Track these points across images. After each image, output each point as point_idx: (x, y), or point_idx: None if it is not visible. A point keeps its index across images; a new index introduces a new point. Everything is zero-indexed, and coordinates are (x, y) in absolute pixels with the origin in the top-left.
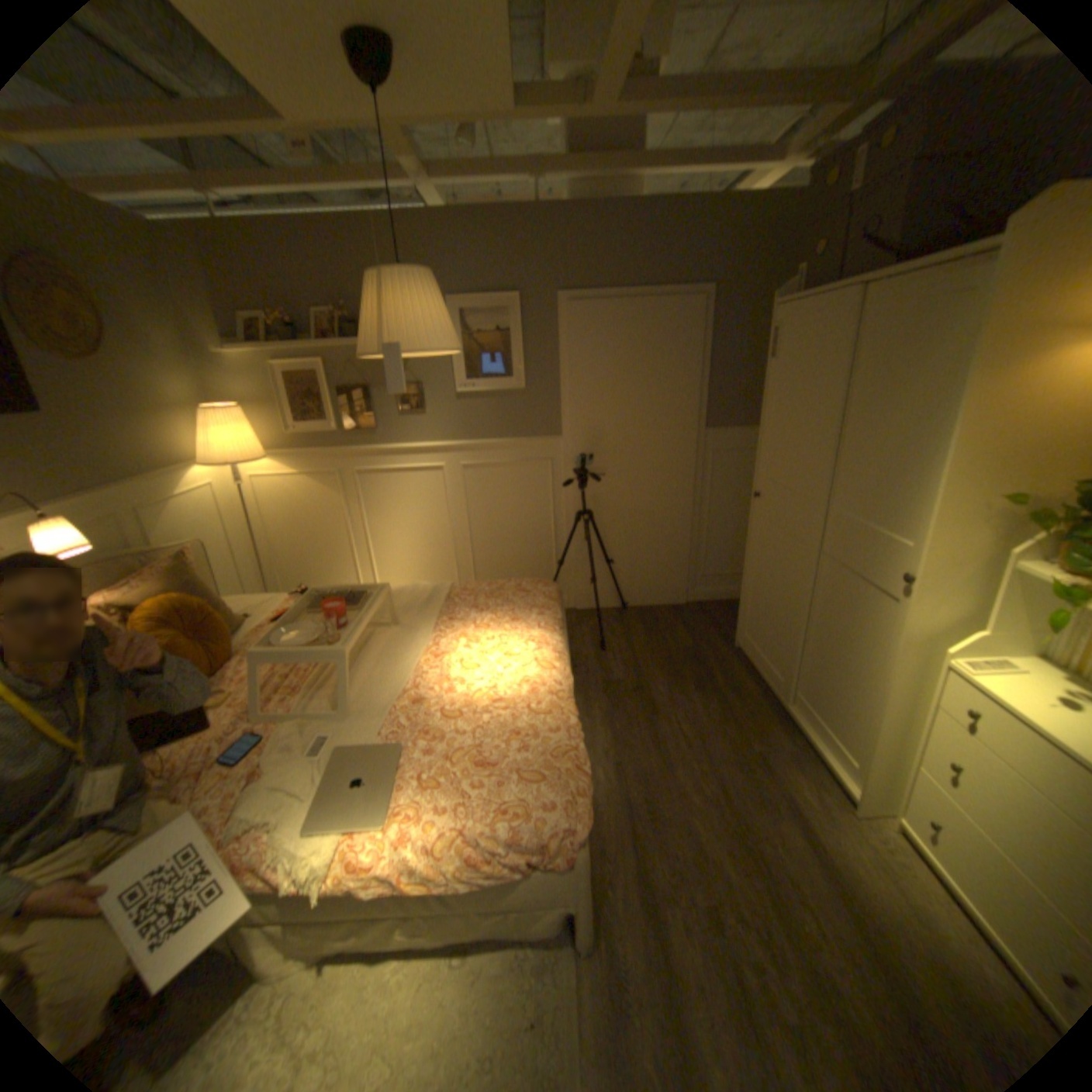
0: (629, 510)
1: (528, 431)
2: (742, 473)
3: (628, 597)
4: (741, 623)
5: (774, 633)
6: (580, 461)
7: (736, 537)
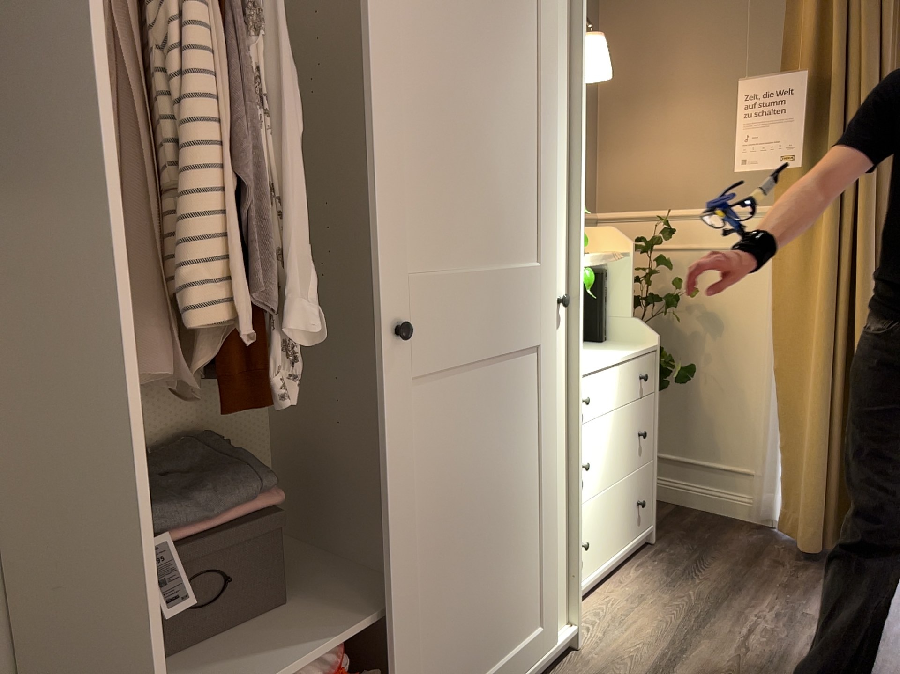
0: None
1: None
2: None
3: None
4: None
5: None
6: None
7: None
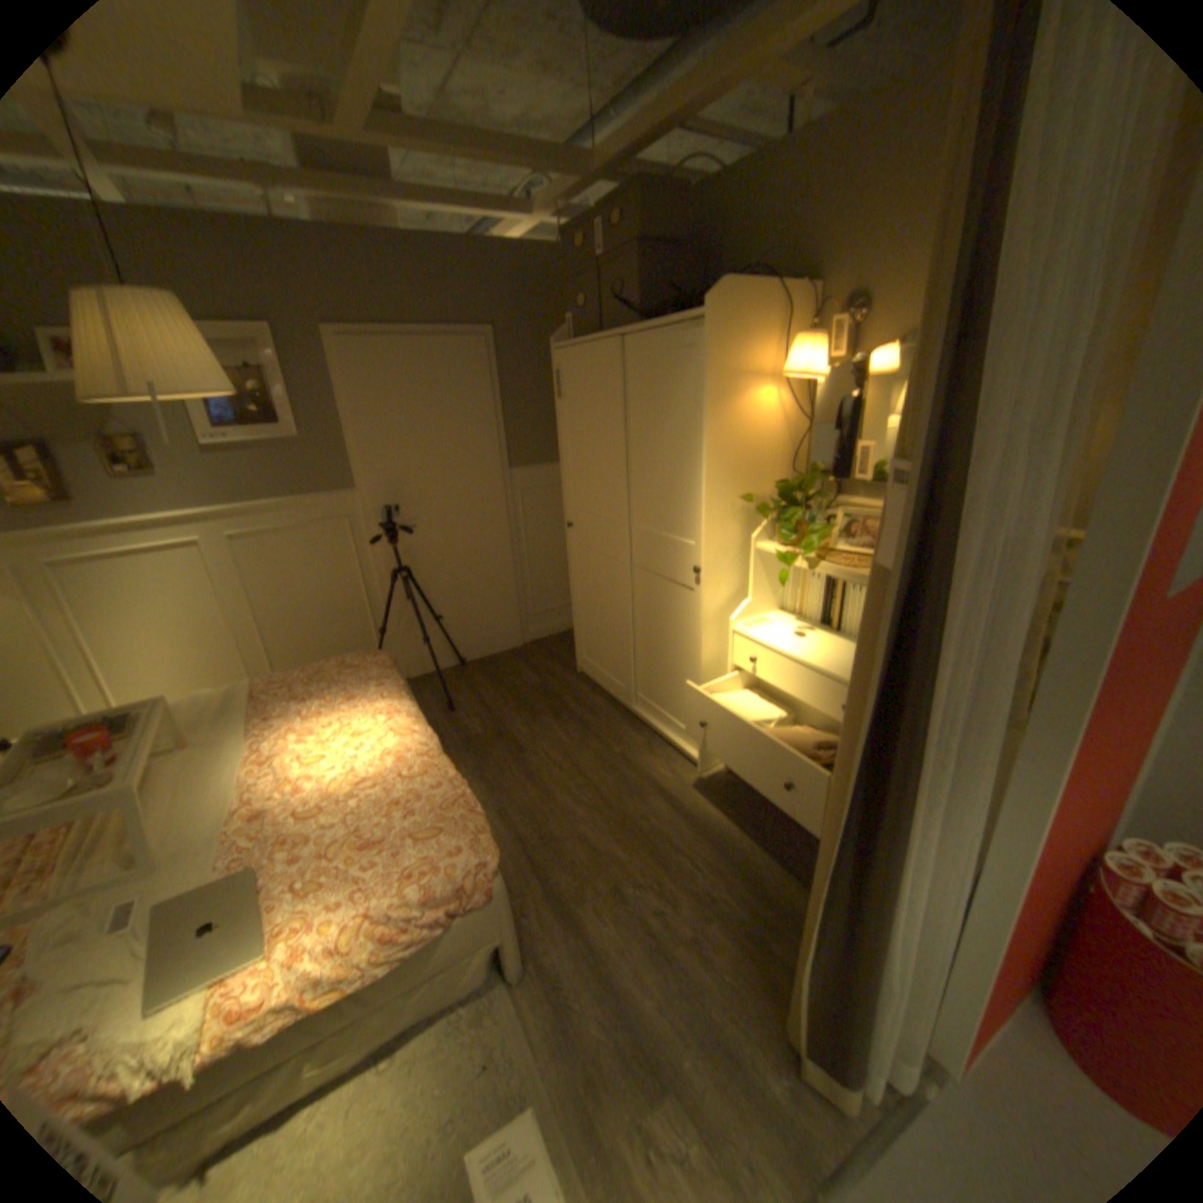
0: (448, 561)
1: (311, 486)
2: (550, 510)
3: (464, 652)
4: (577, 649)
5: (607, 648)
6: (383, 514)
7: (556, 572)
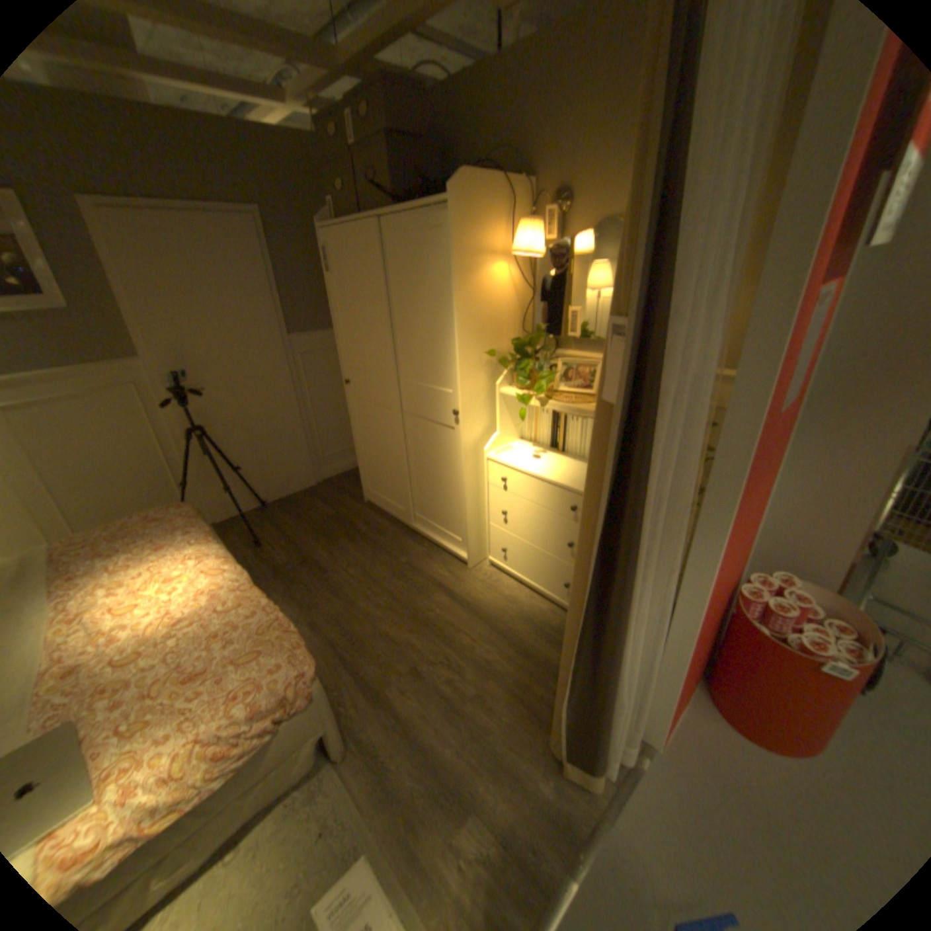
0: (240, 418)
1: (90, 355)
2: (328, 369)
3: (263, 495)
4: (363, 483)
5: (388, 480)
6: (170, 379)
7: (338, 421)
